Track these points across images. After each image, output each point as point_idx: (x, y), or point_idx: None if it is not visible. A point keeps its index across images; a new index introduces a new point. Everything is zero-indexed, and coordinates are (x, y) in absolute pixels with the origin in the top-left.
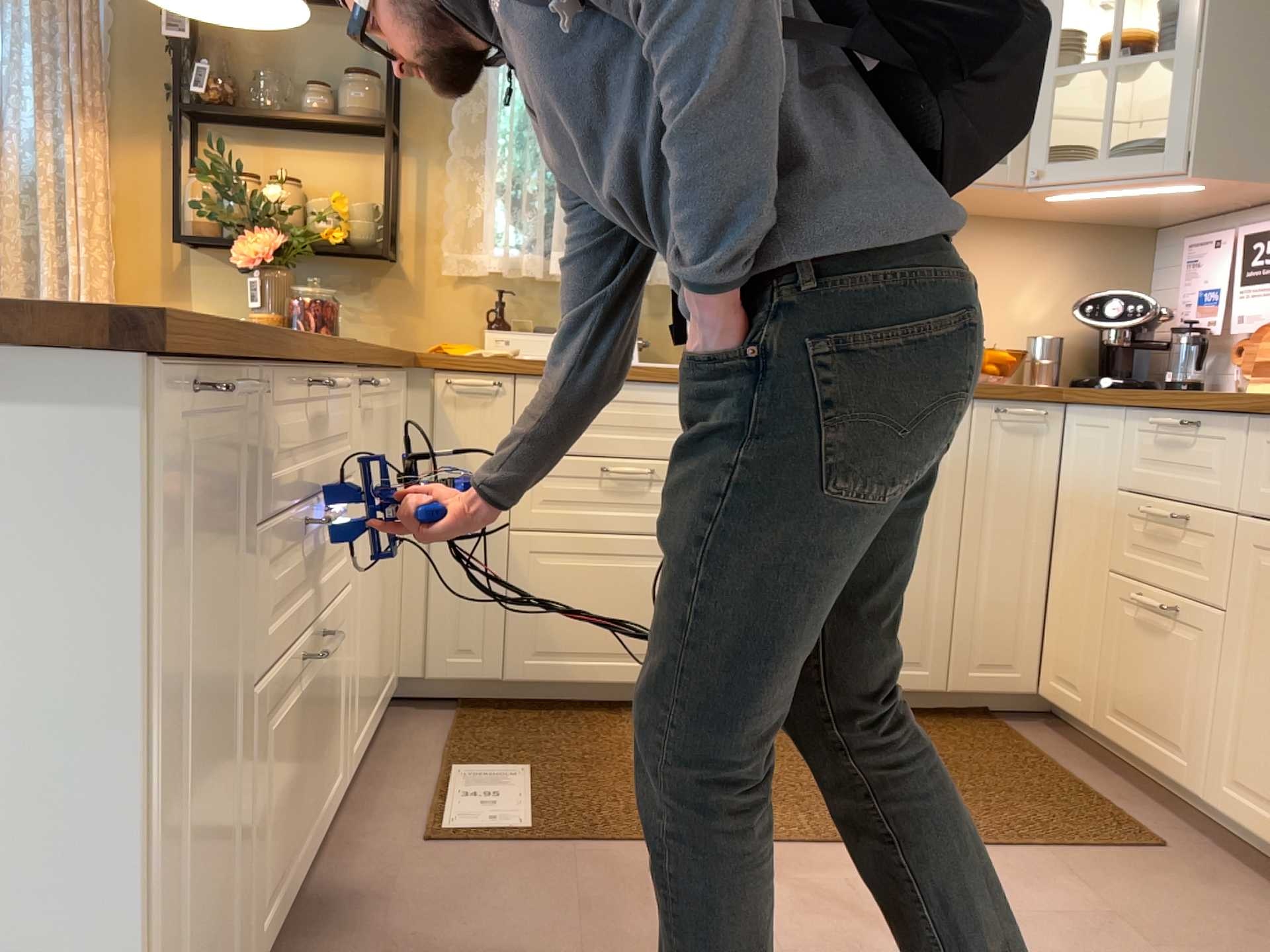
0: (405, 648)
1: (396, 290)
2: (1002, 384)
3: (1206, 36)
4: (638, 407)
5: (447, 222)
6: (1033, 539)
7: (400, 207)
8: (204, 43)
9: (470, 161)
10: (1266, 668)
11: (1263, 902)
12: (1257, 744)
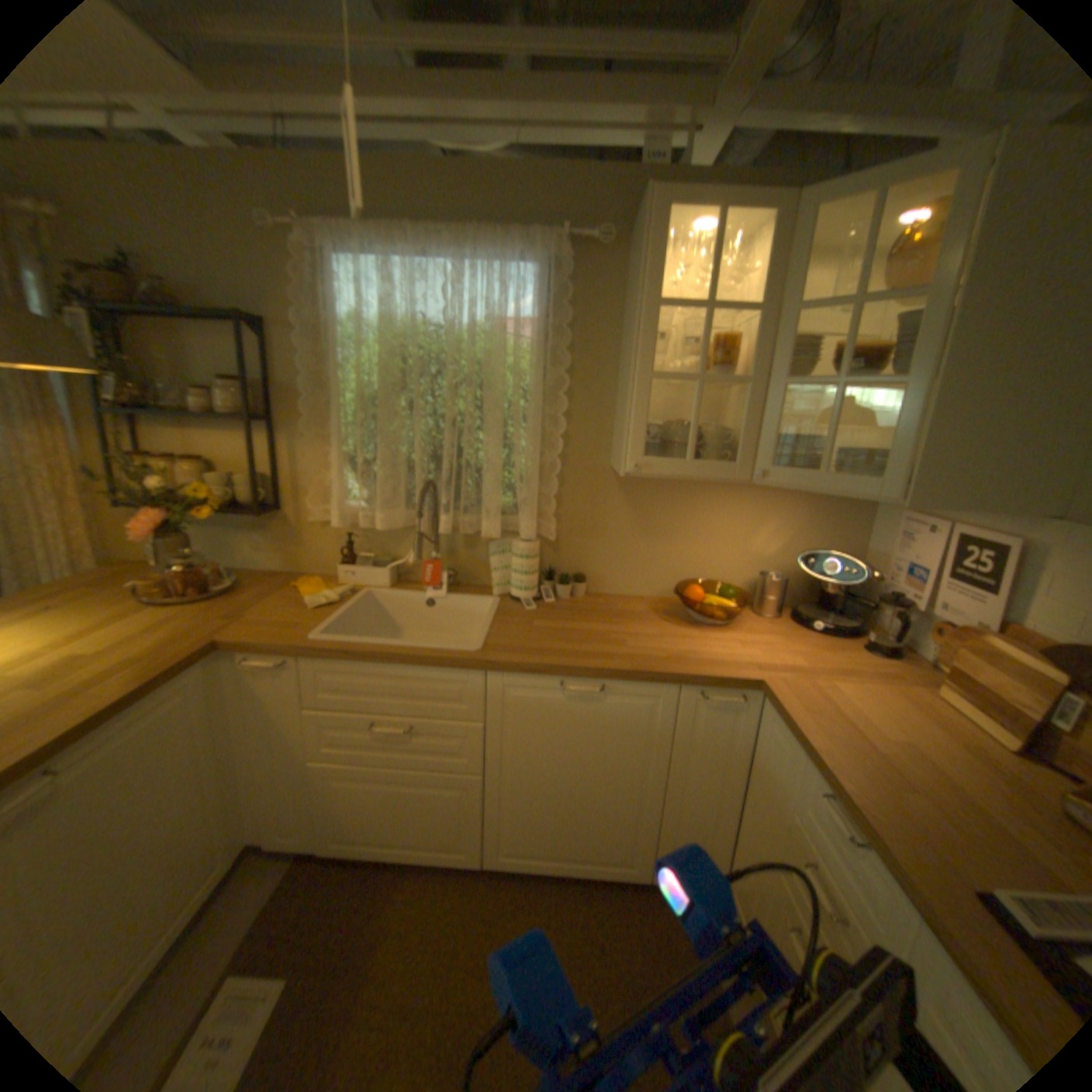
0: (246, 830)
1: (280, 530)
2: (710, 669)
3: (946, 365)
4: (397, 683)
5: (305, 486)
6: (729, 790)
7: (275, 472)
8: (117, 353)
9: (320, 438)
10: None
11: None
12: None
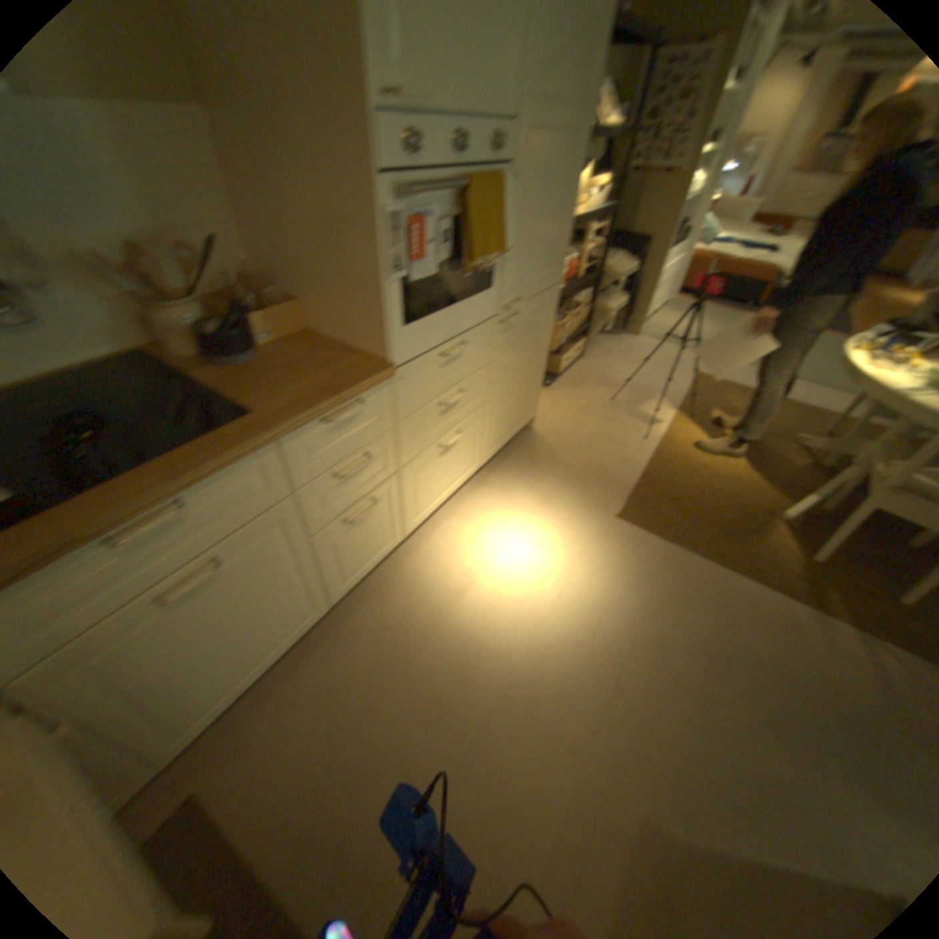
0: None
1: None
2: None
3: None
4: None
5: None
6: None
7: None
8: None
9: None
10: (154, 683)
11: (240, 719)
12: (179, 706)
